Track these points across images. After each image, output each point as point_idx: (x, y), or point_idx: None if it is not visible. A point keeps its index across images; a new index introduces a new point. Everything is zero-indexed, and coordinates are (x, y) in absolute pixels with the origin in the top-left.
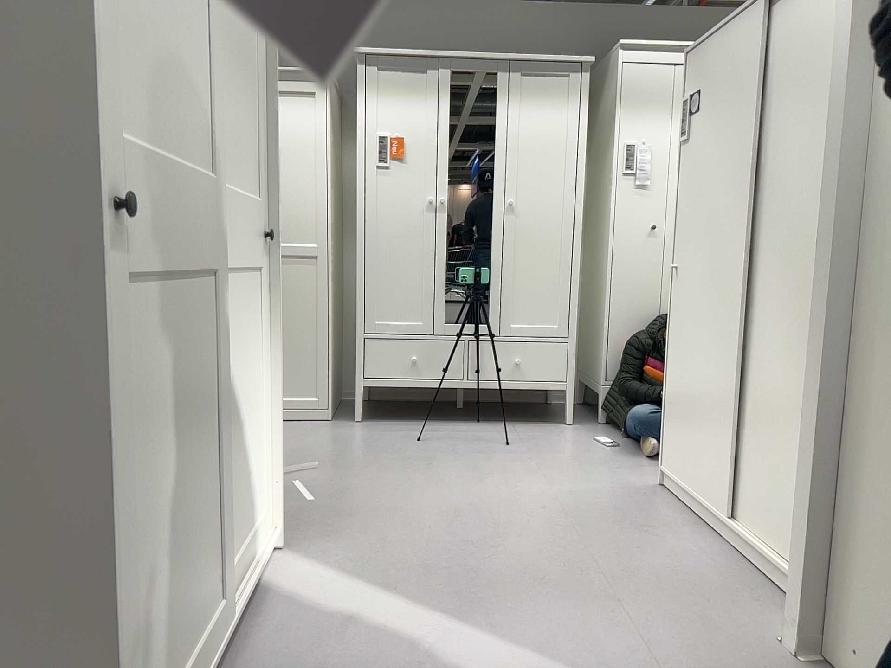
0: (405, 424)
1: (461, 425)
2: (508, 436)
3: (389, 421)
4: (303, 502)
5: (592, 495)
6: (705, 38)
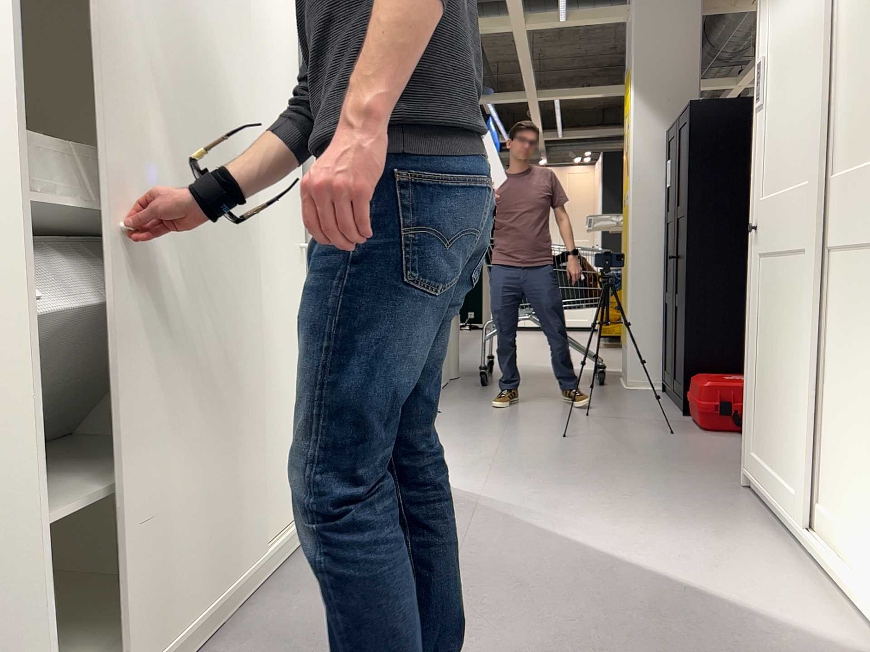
0: None
1: None
2: None
3: None
4: None
5: None
6: None
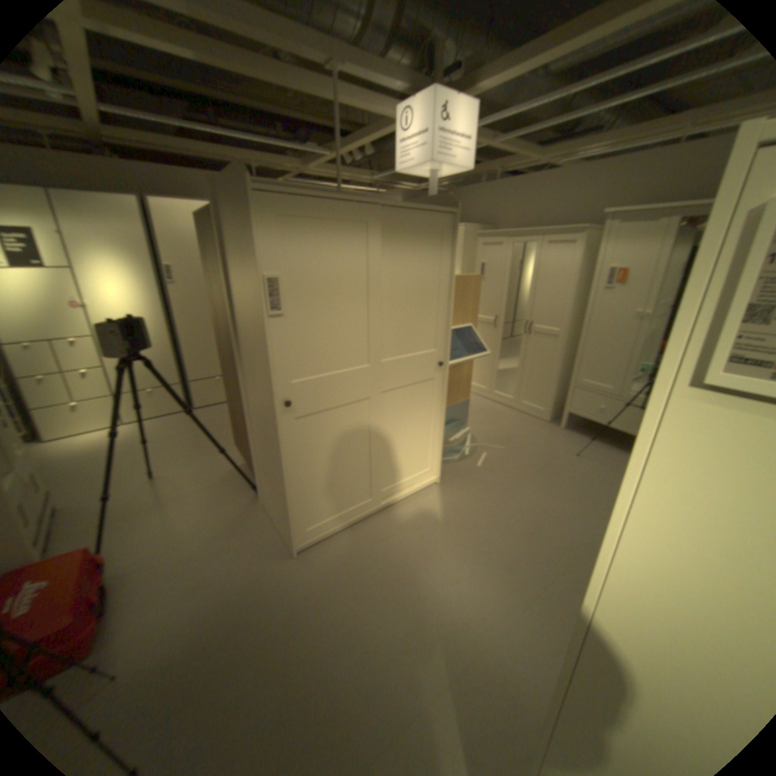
0: (589, 441)
1: (624, 457)
2: None
3: (581, 436)
4: (477, 465)
5: None
6: None
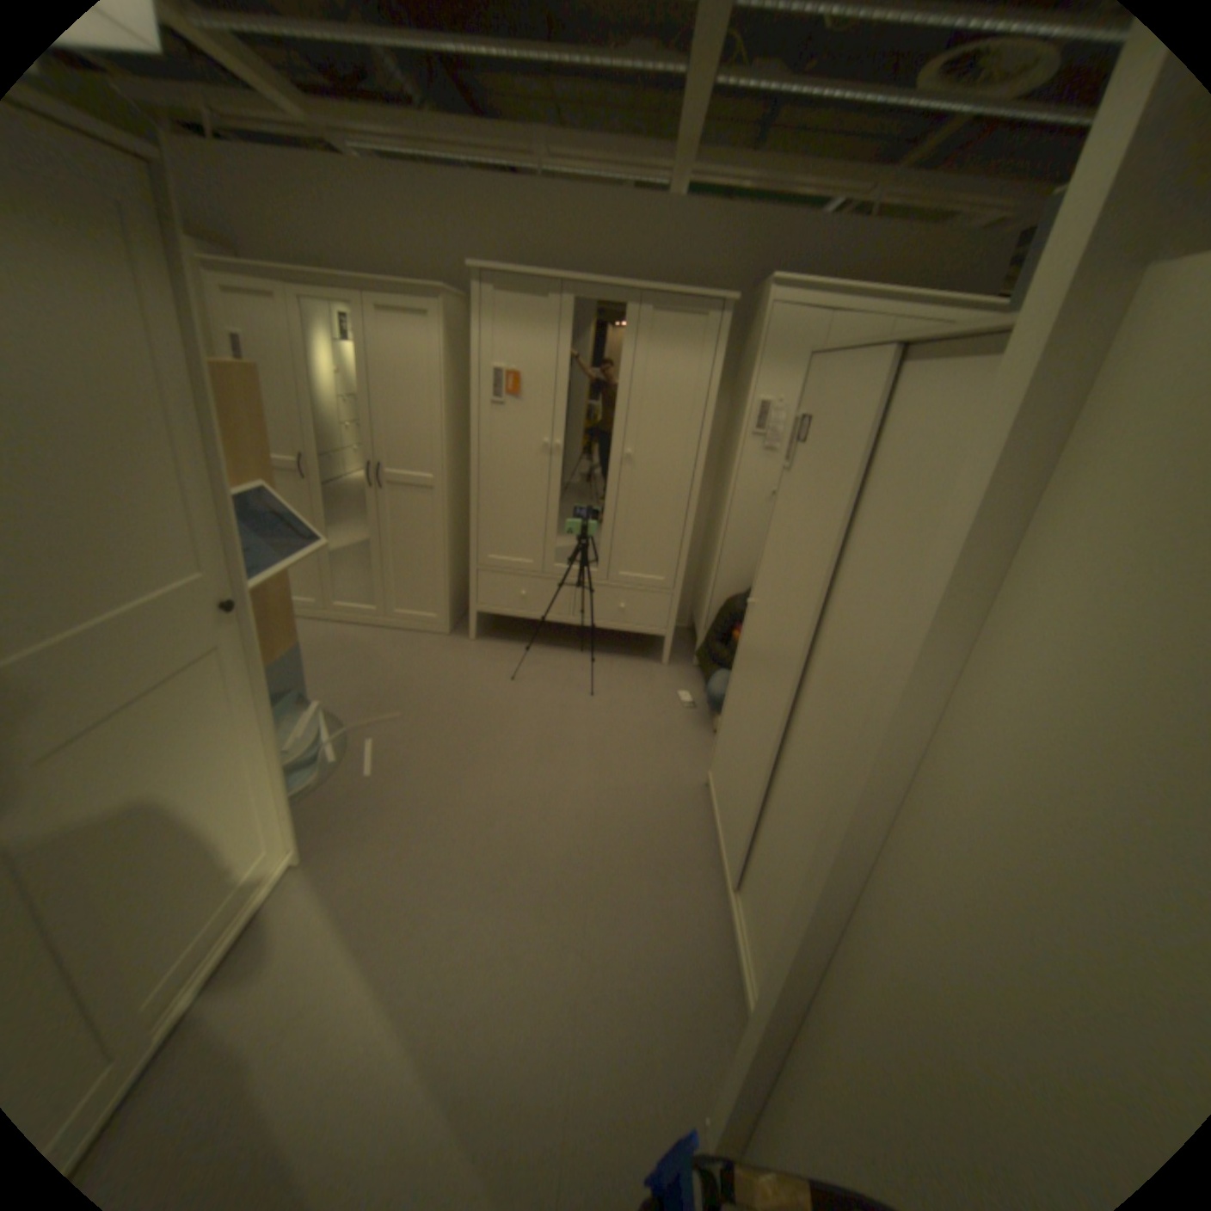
0: (514, 647)
1: (564, 656)
2: (599, 679)
3: (501, 642)
4: (362, 773)
5: (634, 792)
6: (828, 351)
